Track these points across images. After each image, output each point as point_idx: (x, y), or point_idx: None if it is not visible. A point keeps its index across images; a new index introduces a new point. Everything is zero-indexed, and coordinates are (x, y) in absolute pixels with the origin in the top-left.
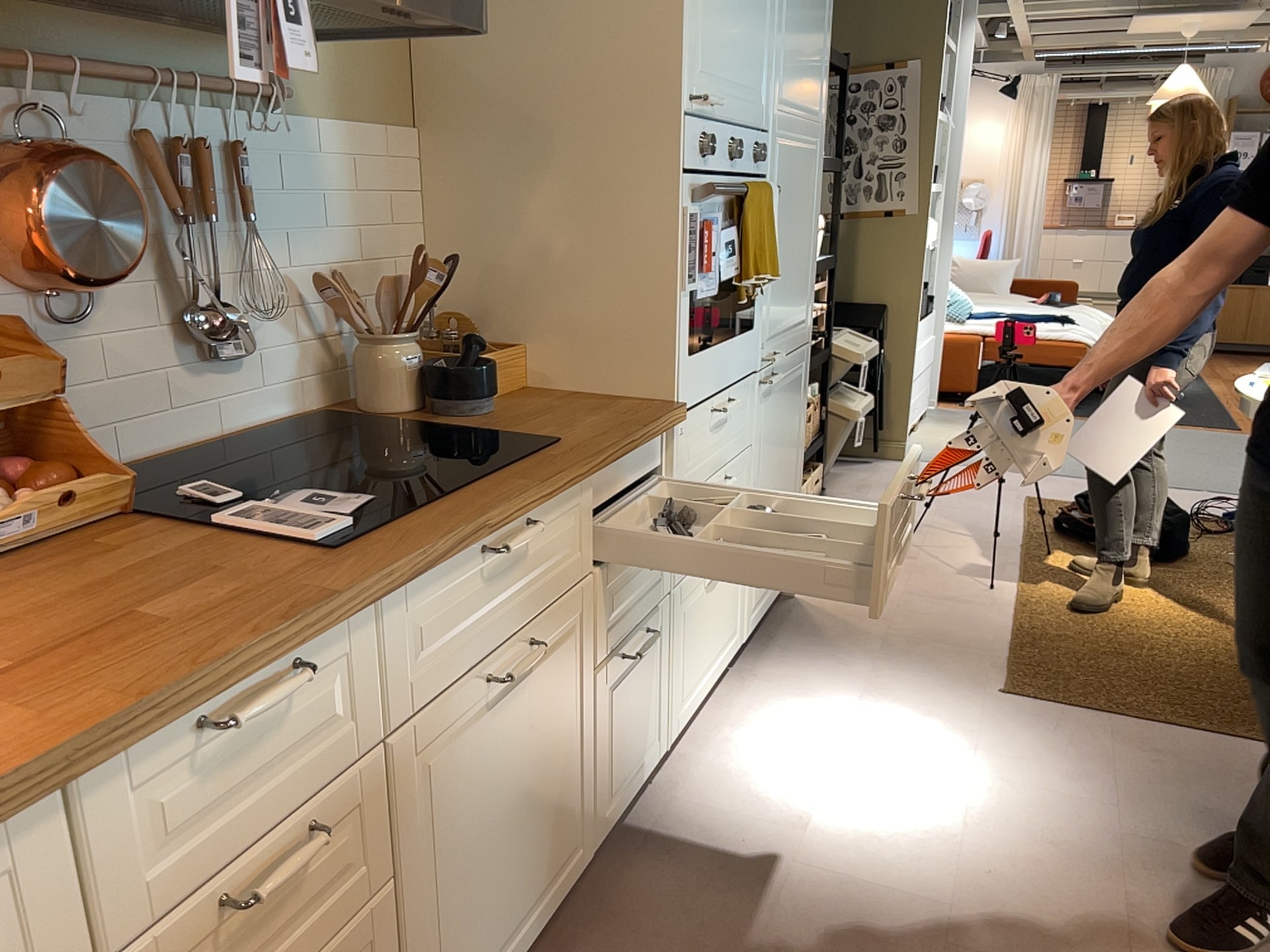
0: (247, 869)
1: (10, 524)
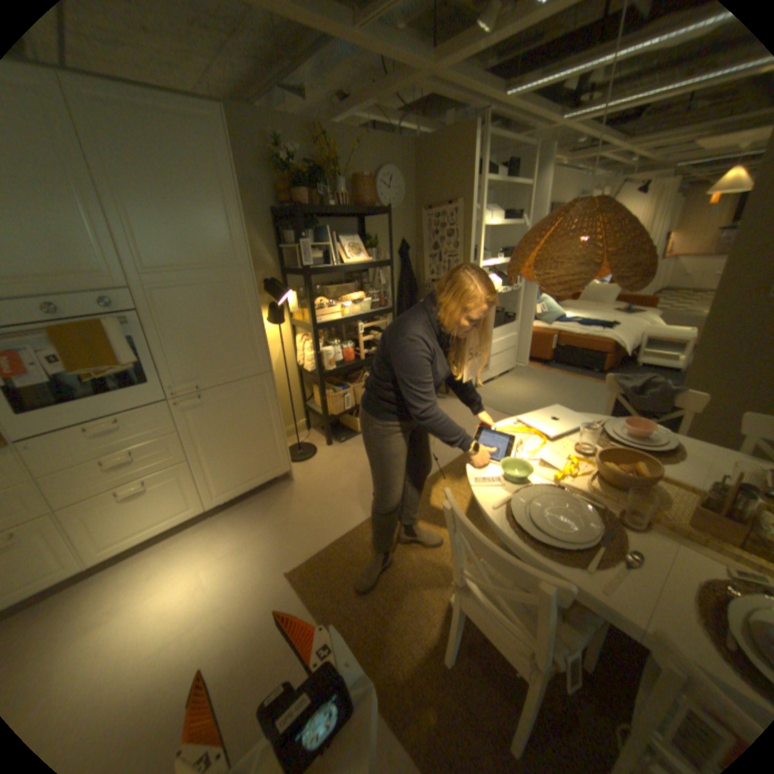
0: None
1: None
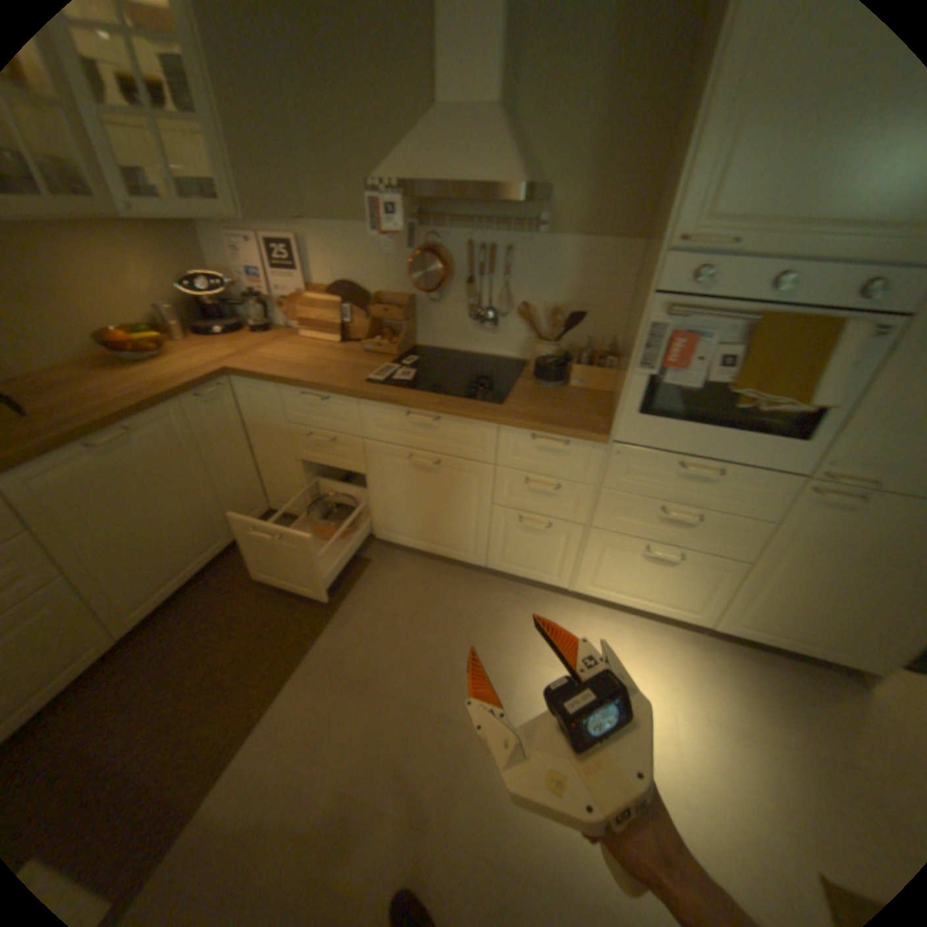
0: (317, 433)
1: (366, 346)
